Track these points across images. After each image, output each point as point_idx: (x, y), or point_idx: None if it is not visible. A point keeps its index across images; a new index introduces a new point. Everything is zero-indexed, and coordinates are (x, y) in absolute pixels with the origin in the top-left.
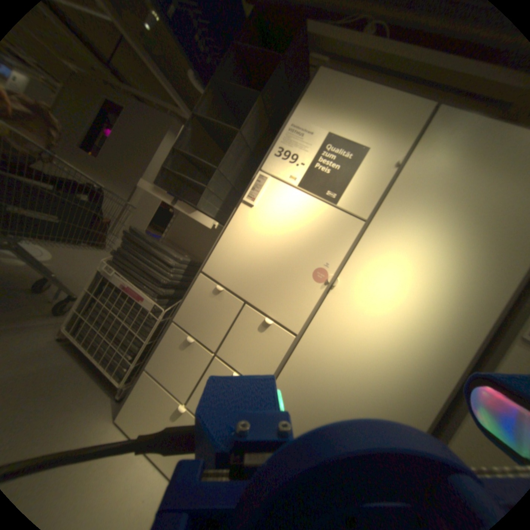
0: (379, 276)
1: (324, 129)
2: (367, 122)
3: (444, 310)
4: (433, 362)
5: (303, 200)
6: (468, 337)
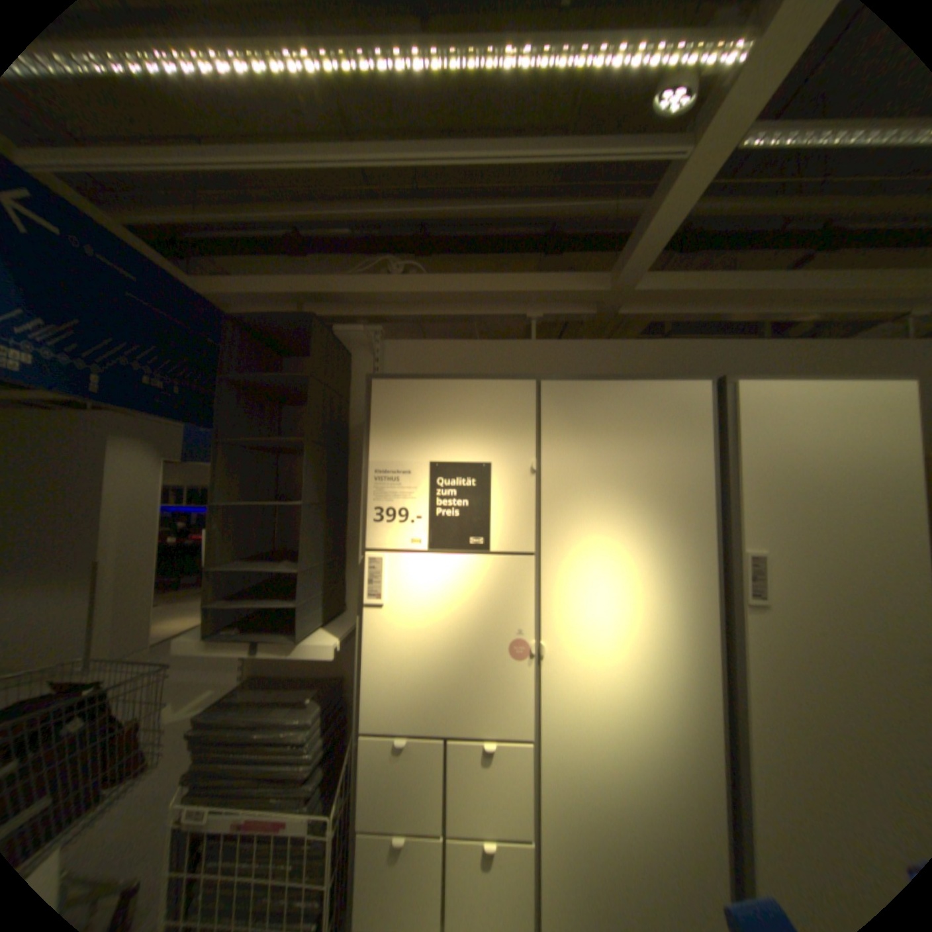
0: (584, 612)
1: (422, 458)
2: (470, 429)
3: (667, 615)
4: (688, 679)
5: (445, 562)
6: (704, 632)
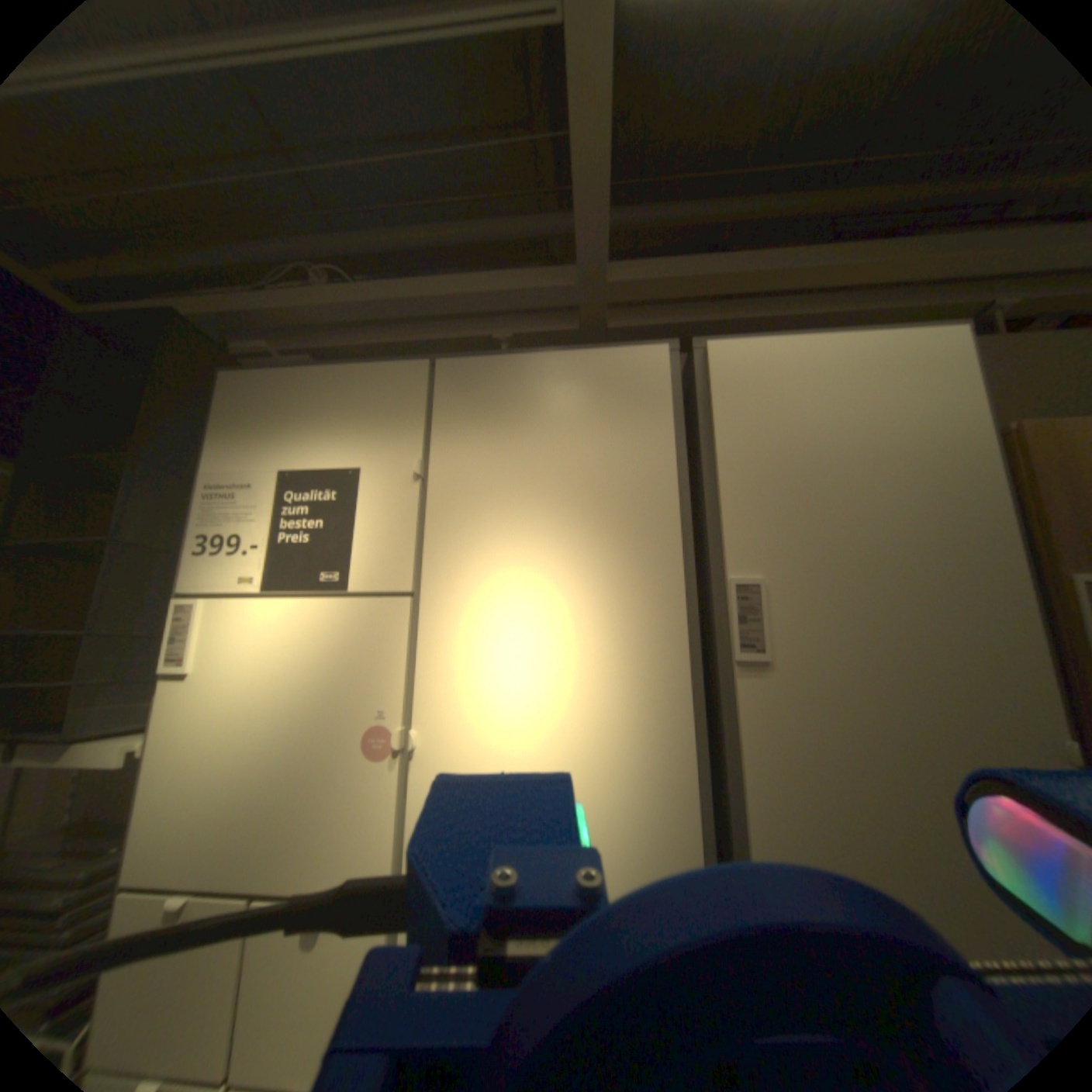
0: (480, 680)
1: (270, 467)
2: (337, 427)
3: (609, 681)
4: (645, 789)
5: (283, 610)
6: (669, 707)
